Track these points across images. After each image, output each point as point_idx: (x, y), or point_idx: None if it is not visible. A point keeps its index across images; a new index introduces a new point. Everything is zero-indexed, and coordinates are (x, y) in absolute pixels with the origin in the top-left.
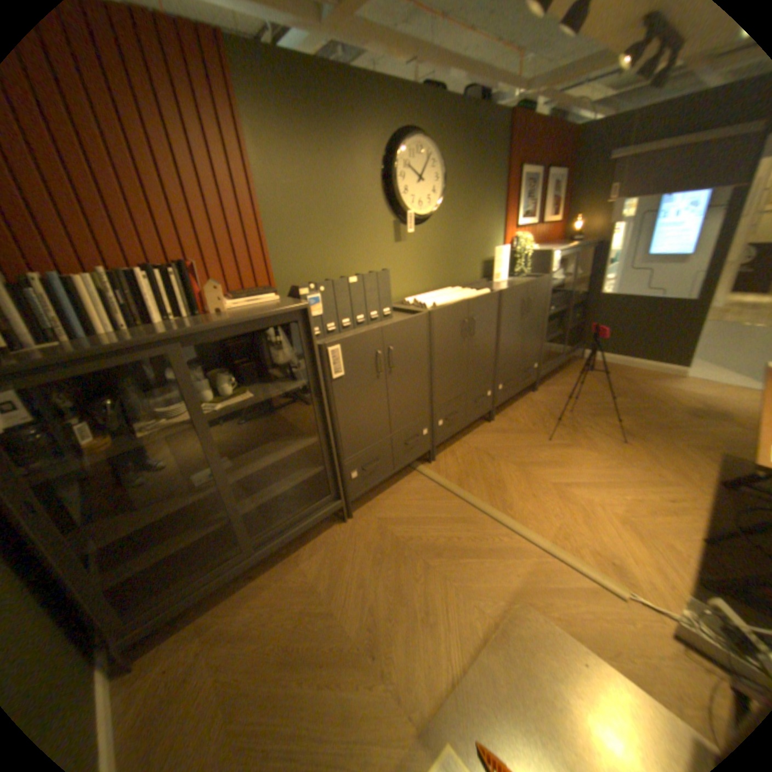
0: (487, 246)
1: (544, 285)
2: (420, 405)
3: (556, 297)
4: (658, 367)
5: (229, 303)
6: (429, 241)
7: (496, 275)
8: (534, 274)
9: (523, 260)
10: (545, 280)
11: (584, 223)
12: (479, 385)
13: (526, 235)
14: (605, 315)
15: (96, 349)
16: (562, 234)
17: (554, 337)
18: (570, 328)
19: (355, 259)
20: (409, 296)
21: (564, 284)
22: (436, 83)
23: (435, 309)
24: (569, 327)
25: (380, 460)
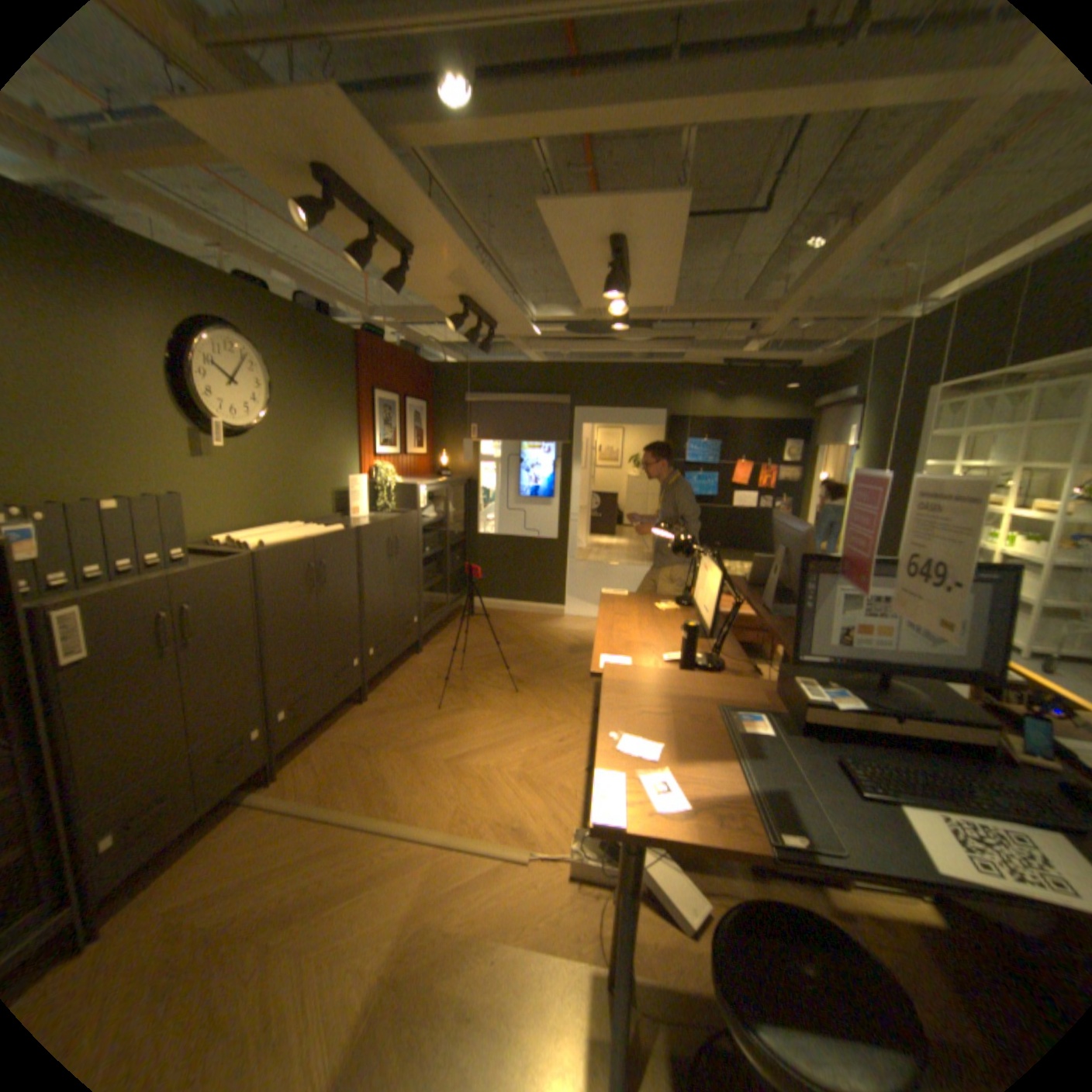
0: (337, 473)
1: (412, 522)
2: (243, 692)
3: (429, 536)
4: (539, 608)
5: None
6: (250, 460)
7: (352, 509)
8: (399, 509)
9: (385, 492)
10: (411, 516)
11: (450, 459)
12: (339, 652)
13: (385, 465)
14: (484, 557)
15: None
16: (429, 468)
17: (433, 583)
18: (449, 572)
19: (111, 474)
20: (218, 533)
21: (435, 522)
22: (250, 277)
23: (261, 549)
24: (448, 570)
25: (165, 801)
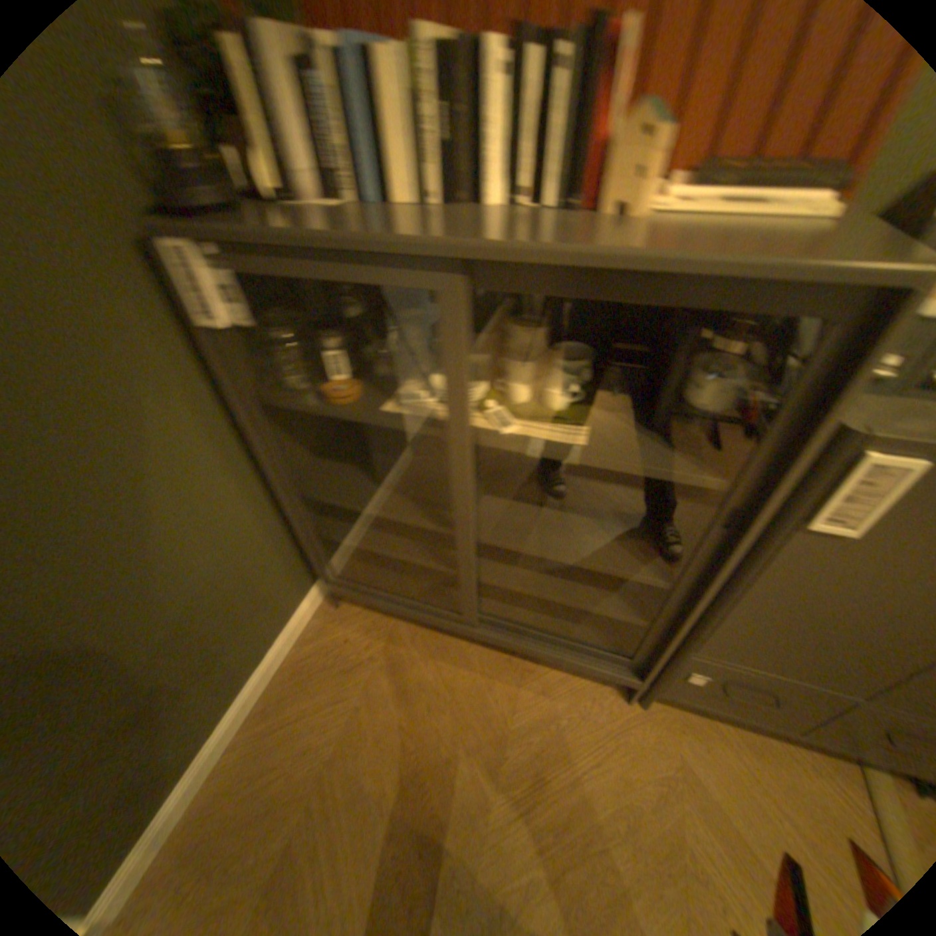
0: None
1: None
2: None
3: None
4: None
5: (670, 192)
6: None
7: None
8: None
9: None
10: None
11: None
12: None
13: None
14: None
15: (312, 236)
16: None
17: None
18: None
19: None
20: None
21: None
22: None
23: None
24: None
25: (782, 707)
